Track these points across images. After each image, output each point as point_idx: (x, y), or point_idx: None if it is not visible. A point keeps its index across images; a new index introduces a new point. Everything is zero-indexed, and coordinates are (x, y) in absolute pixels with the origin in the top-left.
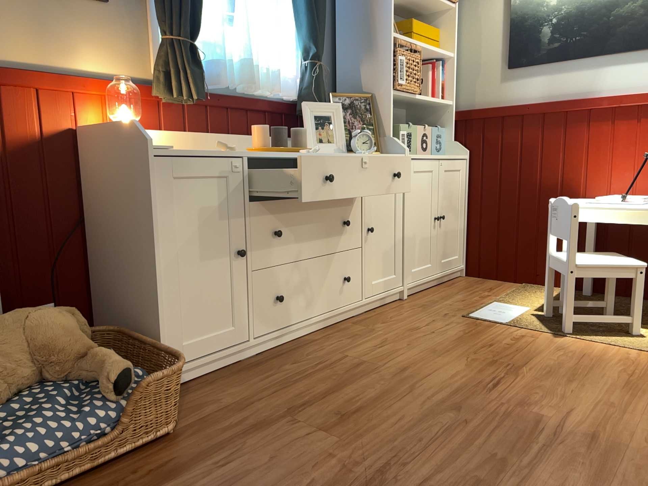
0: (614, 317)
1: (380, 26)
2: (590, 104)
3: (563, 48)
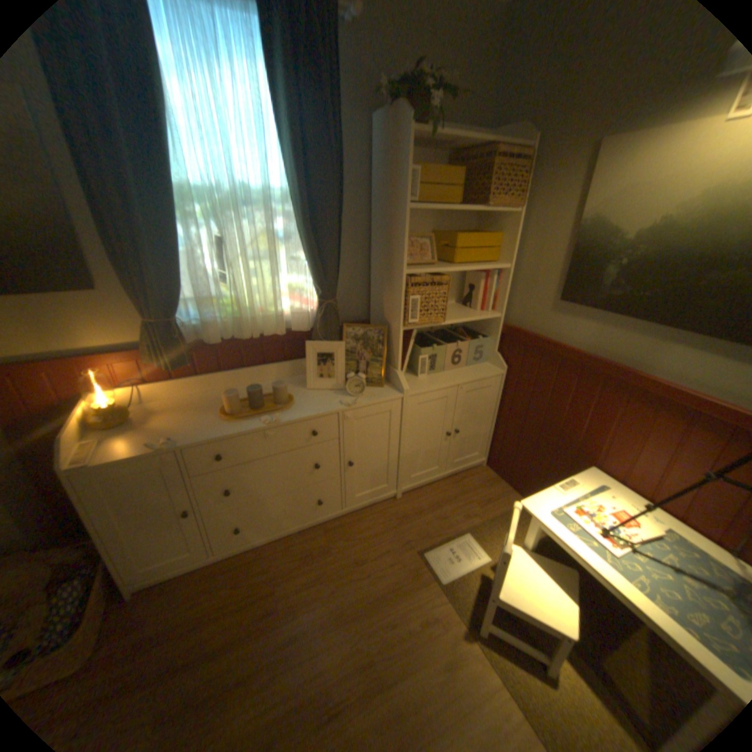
0: (532, 652)
1: (396, 260)
2: (638, 380)
3: (627, 298)
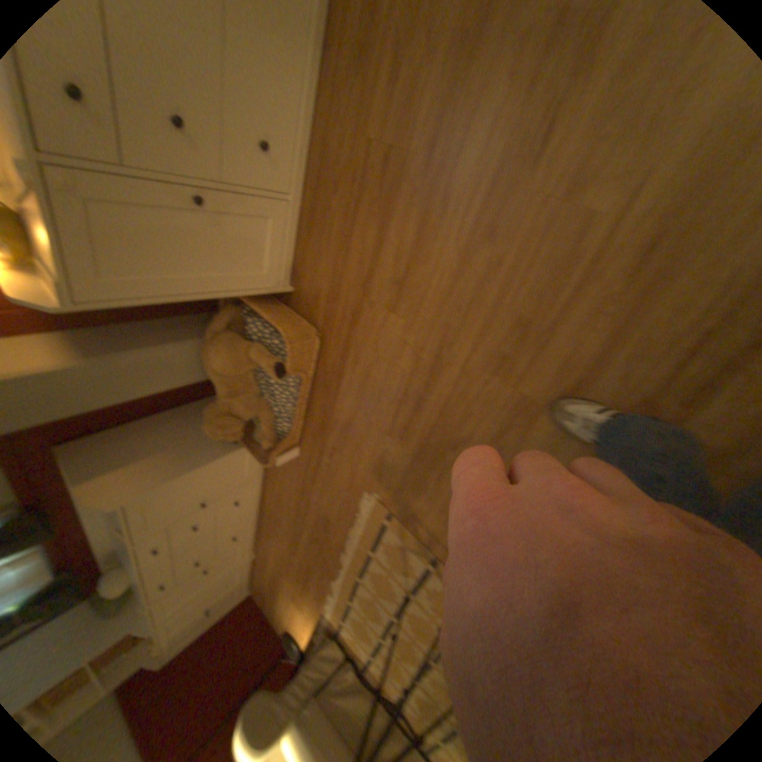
0: None
1: None
2: None
3: None
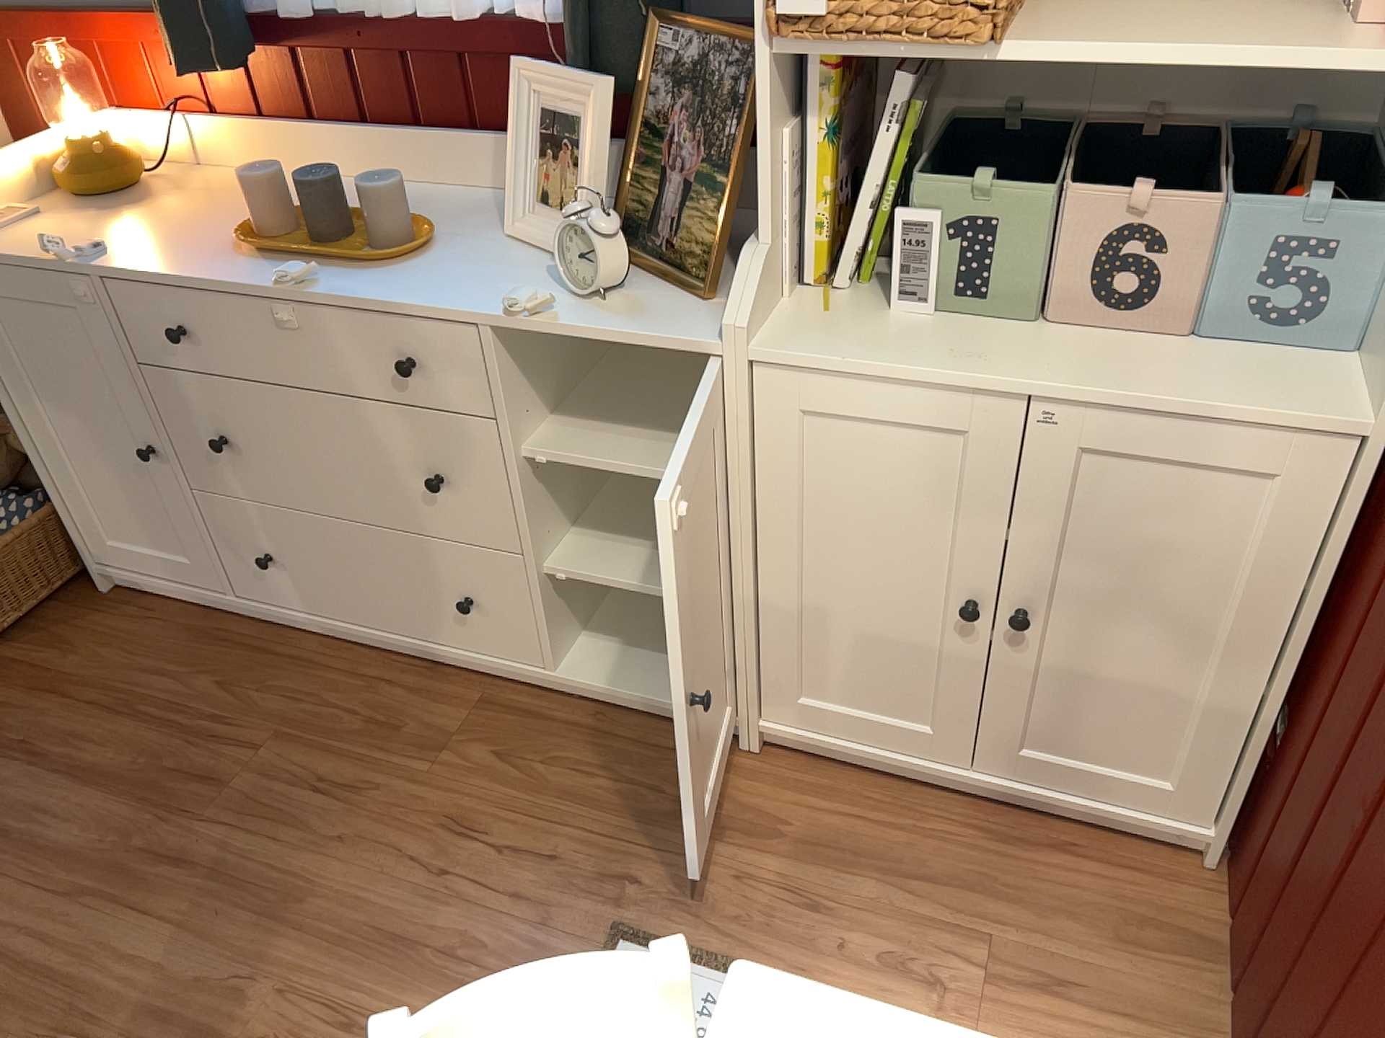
0: None
1: None
2: None
3: None
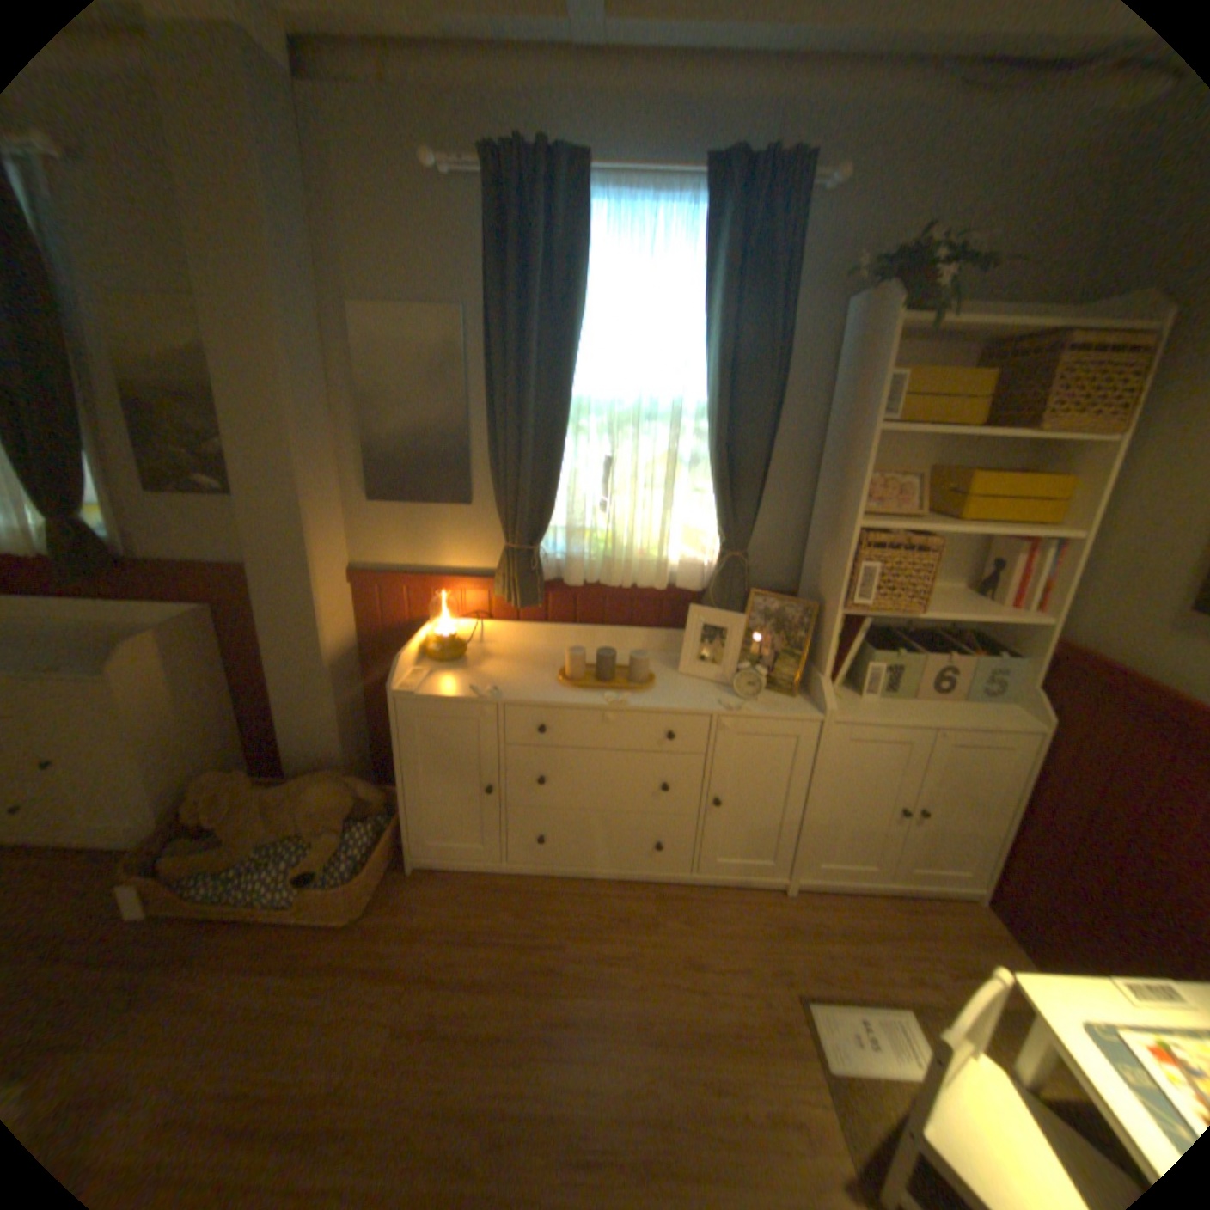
0: None
1: (849, 505)
2: None
3: None
